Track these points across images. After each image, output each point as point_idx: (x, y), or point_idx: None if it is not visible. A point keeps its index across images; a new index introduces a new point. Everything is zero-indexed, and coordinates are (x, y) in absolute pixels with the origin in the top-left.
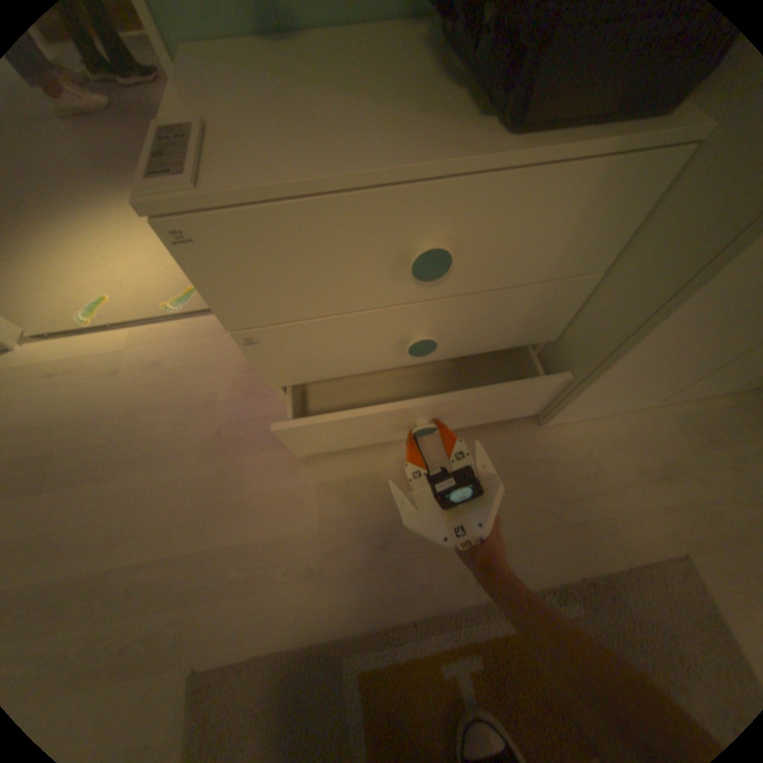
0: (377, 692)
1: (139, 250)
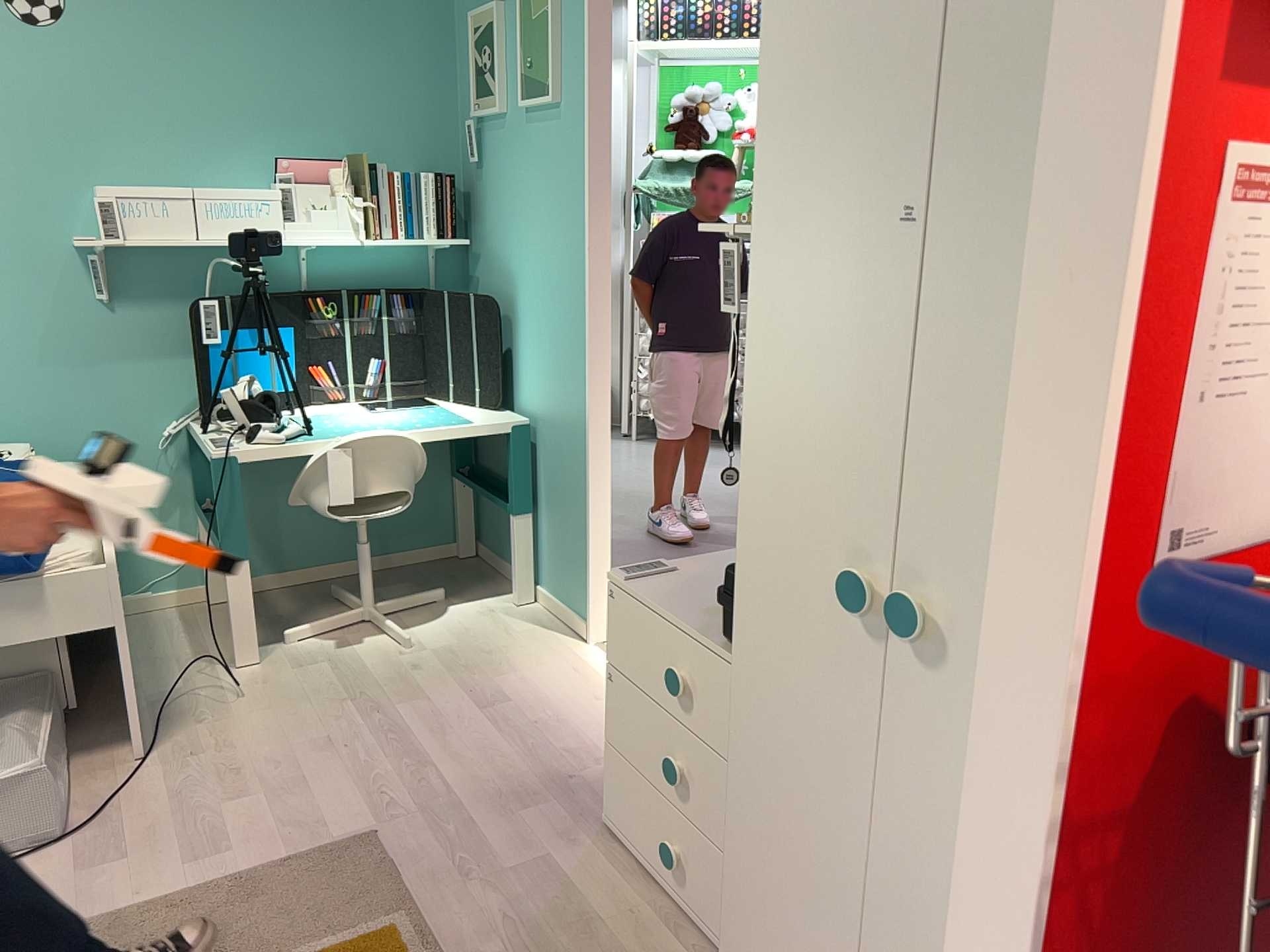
0: (383, 942)
1: None
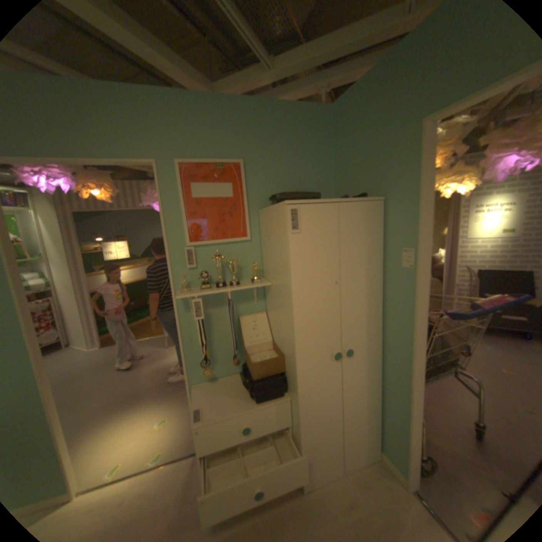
0: None
1: (137, 439)
